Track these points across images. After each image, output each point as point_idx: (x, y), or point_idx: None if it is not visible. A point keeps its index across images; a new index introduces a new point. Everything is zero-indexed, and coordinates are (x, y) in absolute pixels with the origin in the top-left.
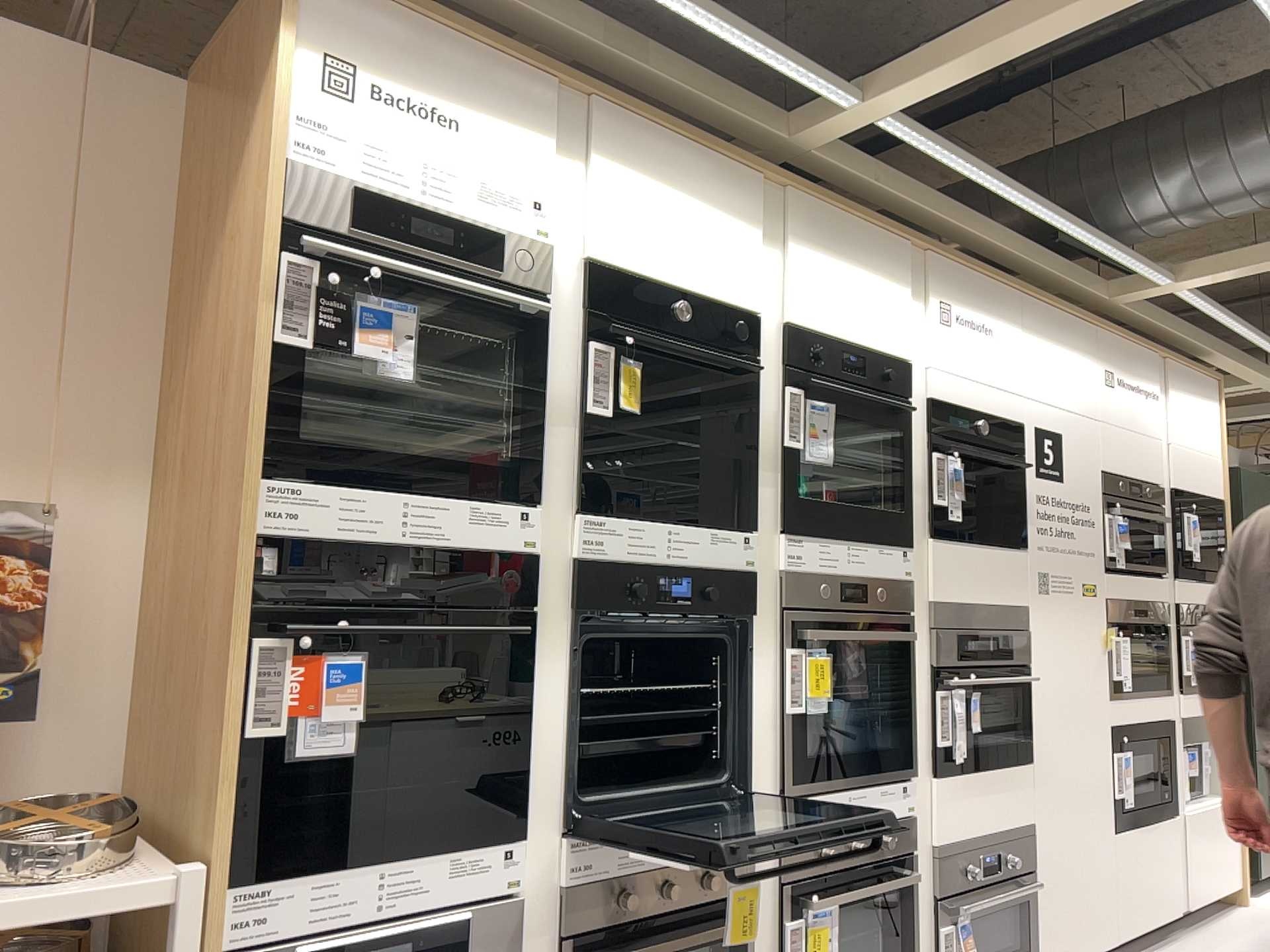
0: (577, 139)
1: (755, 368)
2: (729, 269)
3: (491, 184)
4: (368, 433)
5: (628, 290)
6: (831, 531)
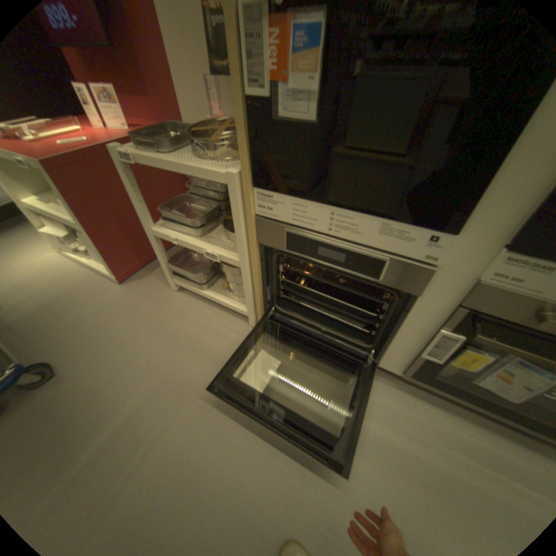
0: None
1: None
2: None
3: None
4: None
5: None
6: None
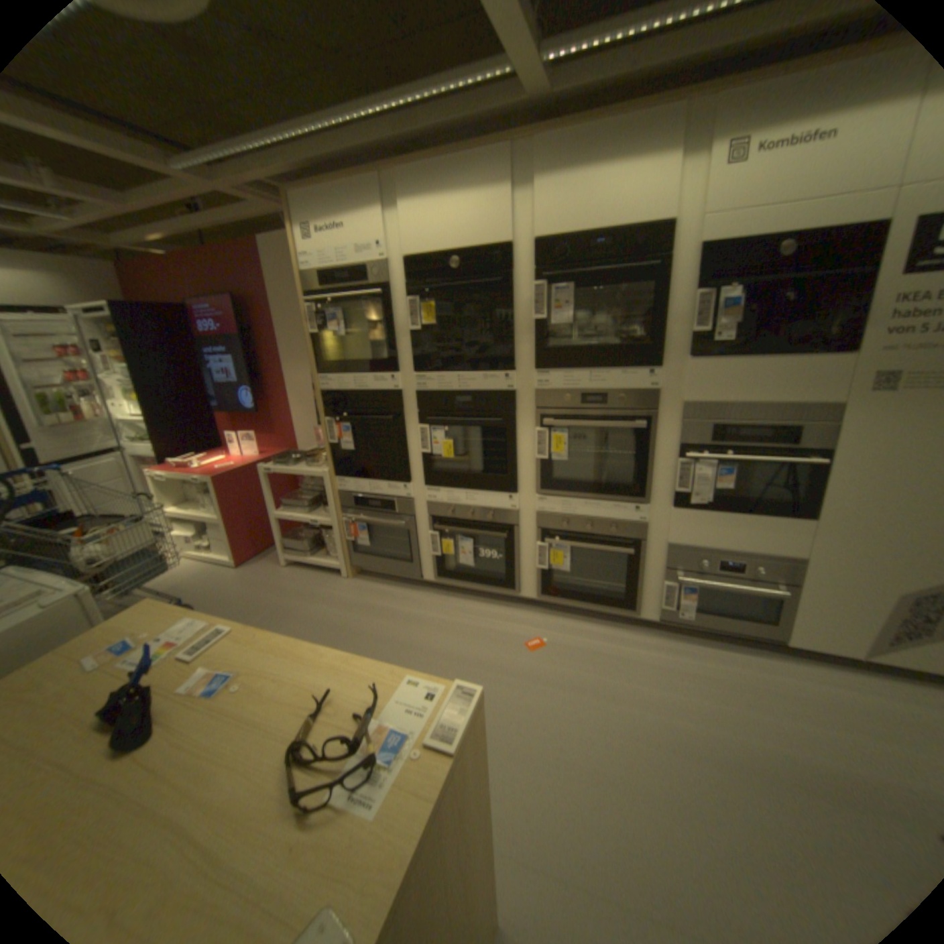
0: (390, 192)
1: (516, 276)
2: (487, 220)
3: (354, 242)
4: (345, 355)
5: (427, 262)
6: (581, 366)
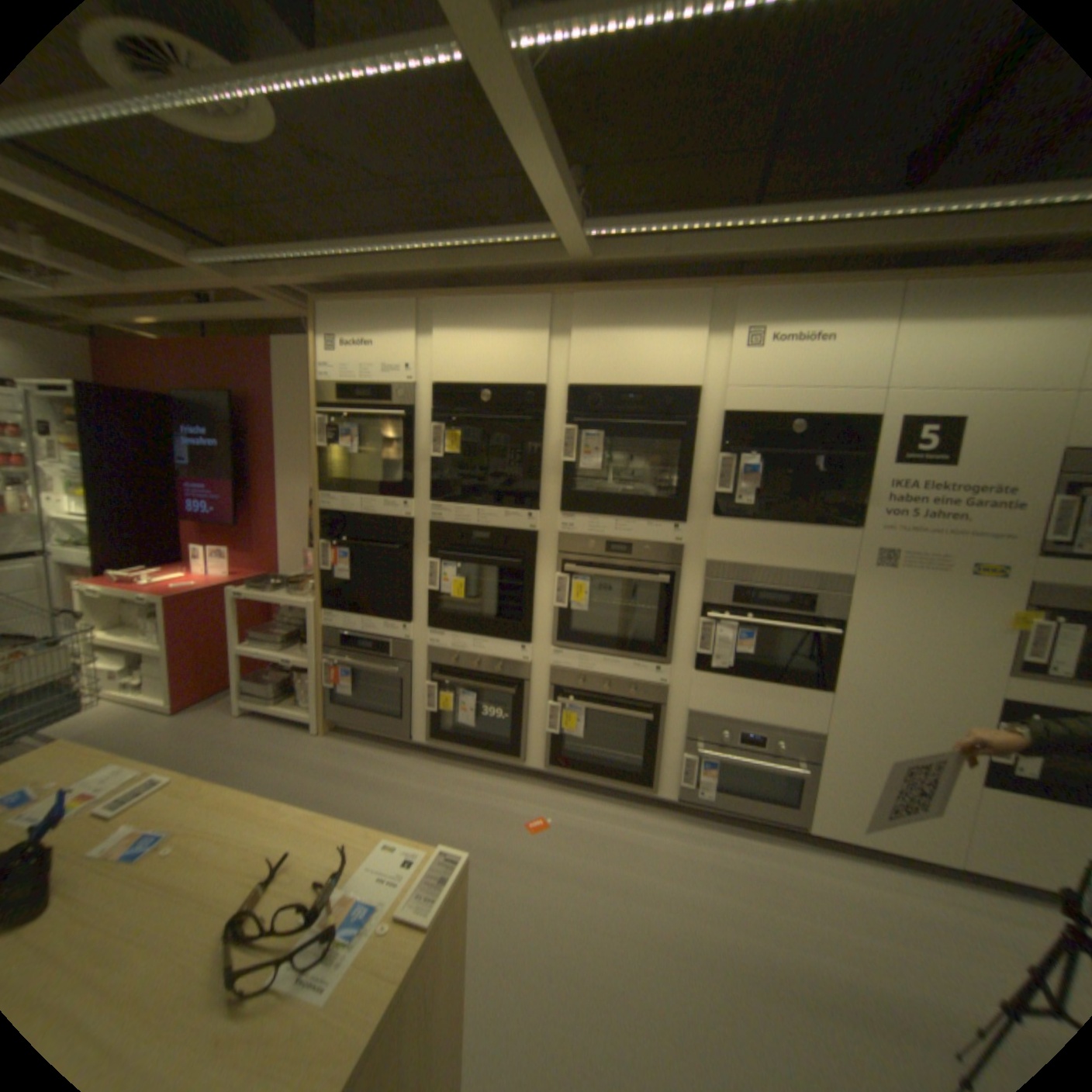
0: (427, 320)
1: (548, 417)
2: (523, 361)
3: (382, 361)
4: (355, 474)
5: (458, 391)
6: (607, 514)
